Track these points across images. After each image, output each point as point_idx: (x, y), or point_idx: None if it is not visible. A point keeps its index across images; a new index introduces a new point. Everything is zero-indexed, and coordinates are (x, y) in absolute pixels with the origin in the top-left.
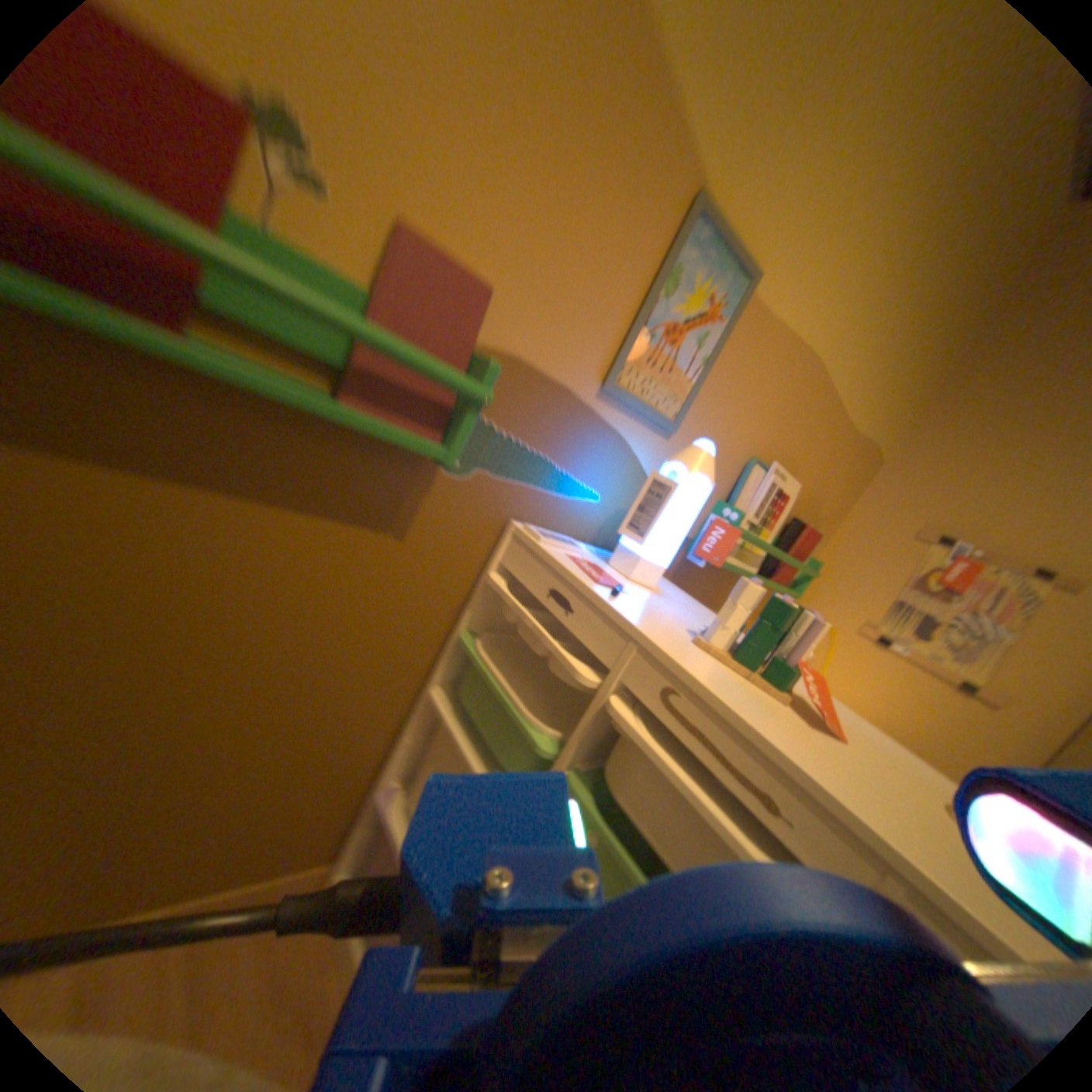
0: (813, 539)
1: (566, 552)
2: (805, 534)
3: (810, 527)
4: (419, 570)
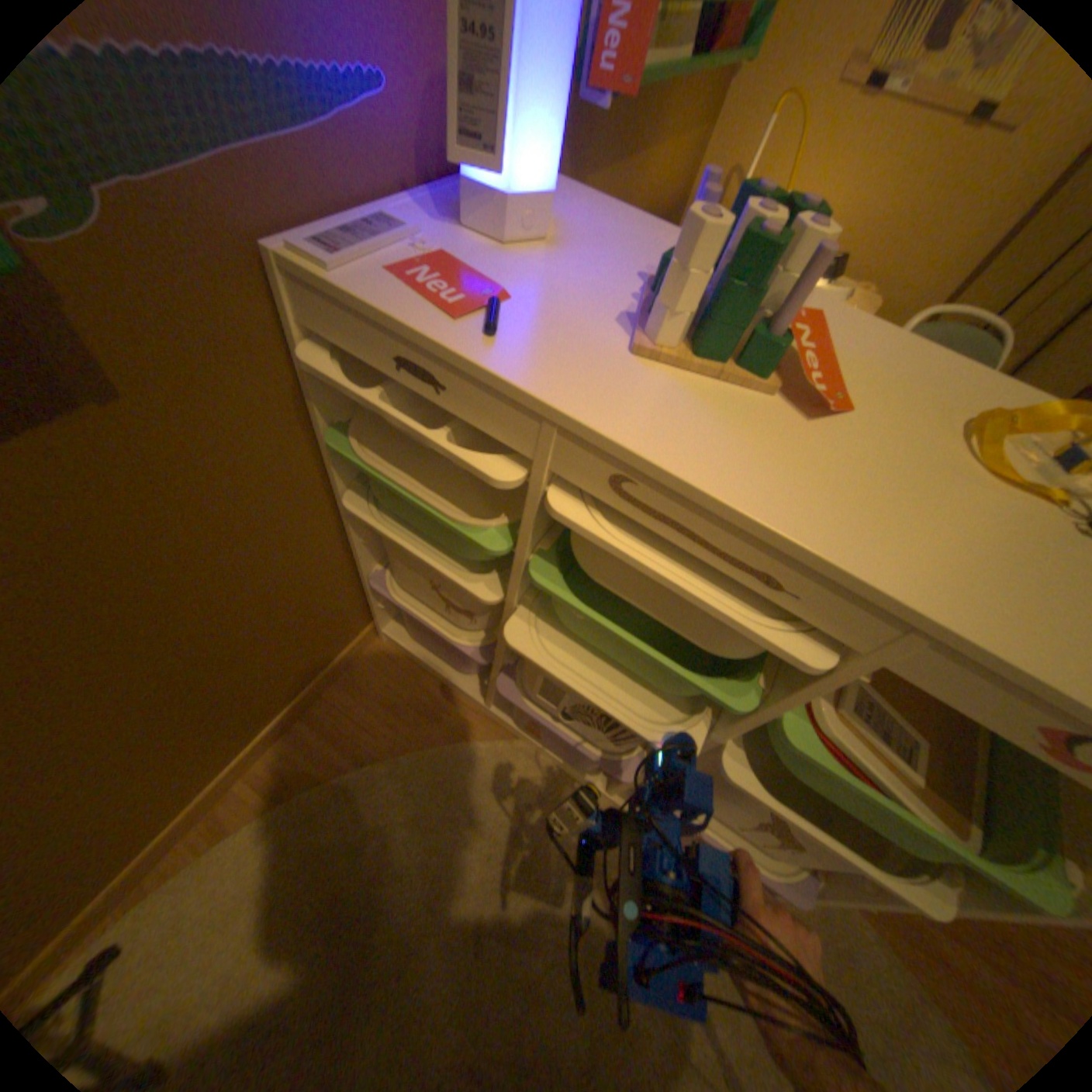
0: None
1: (378, 251)
2: None
3: None
4: (186, 408)
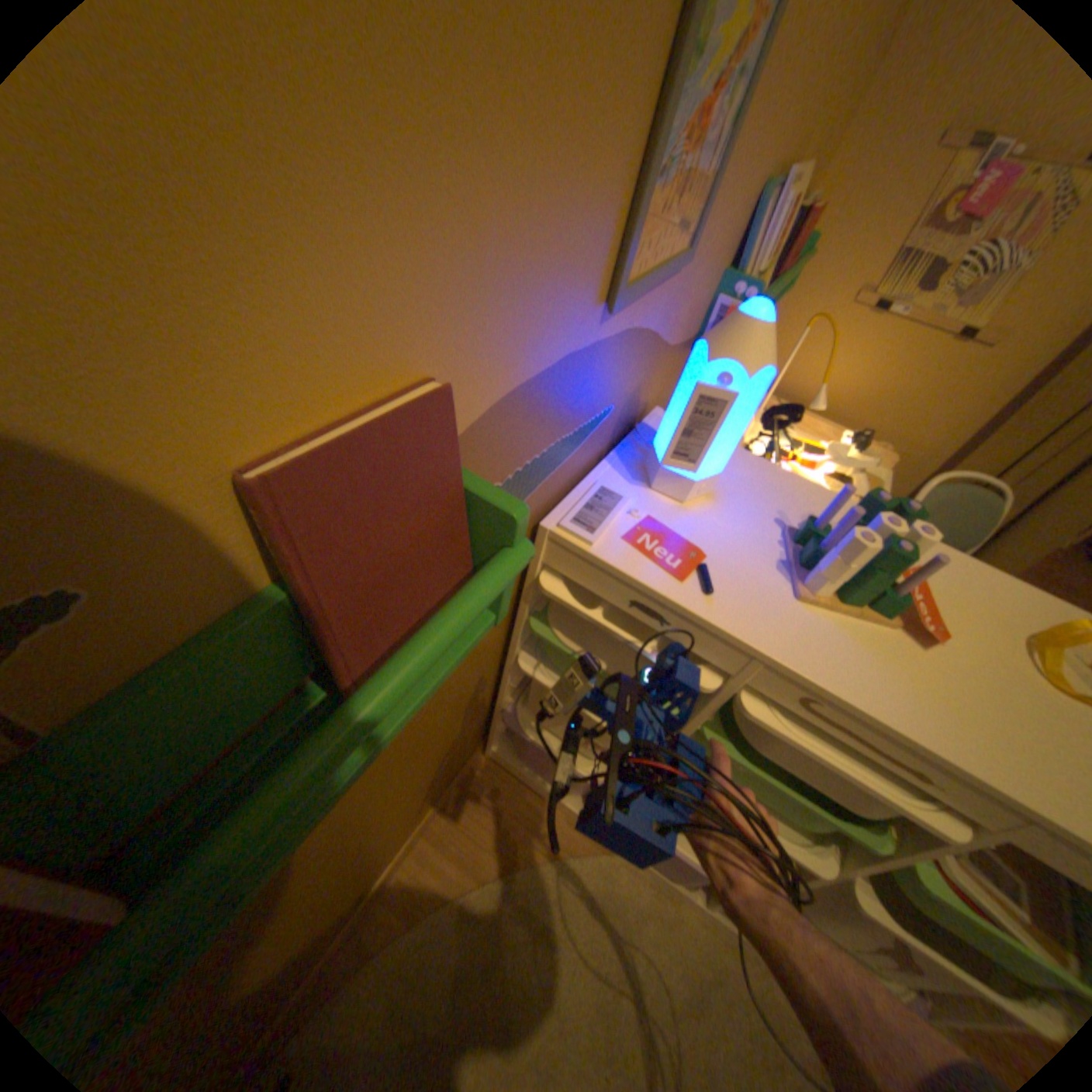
0: (819, 219)
1: (616, 525)
2: (809, 218)
3: (817, 205)
4: None
